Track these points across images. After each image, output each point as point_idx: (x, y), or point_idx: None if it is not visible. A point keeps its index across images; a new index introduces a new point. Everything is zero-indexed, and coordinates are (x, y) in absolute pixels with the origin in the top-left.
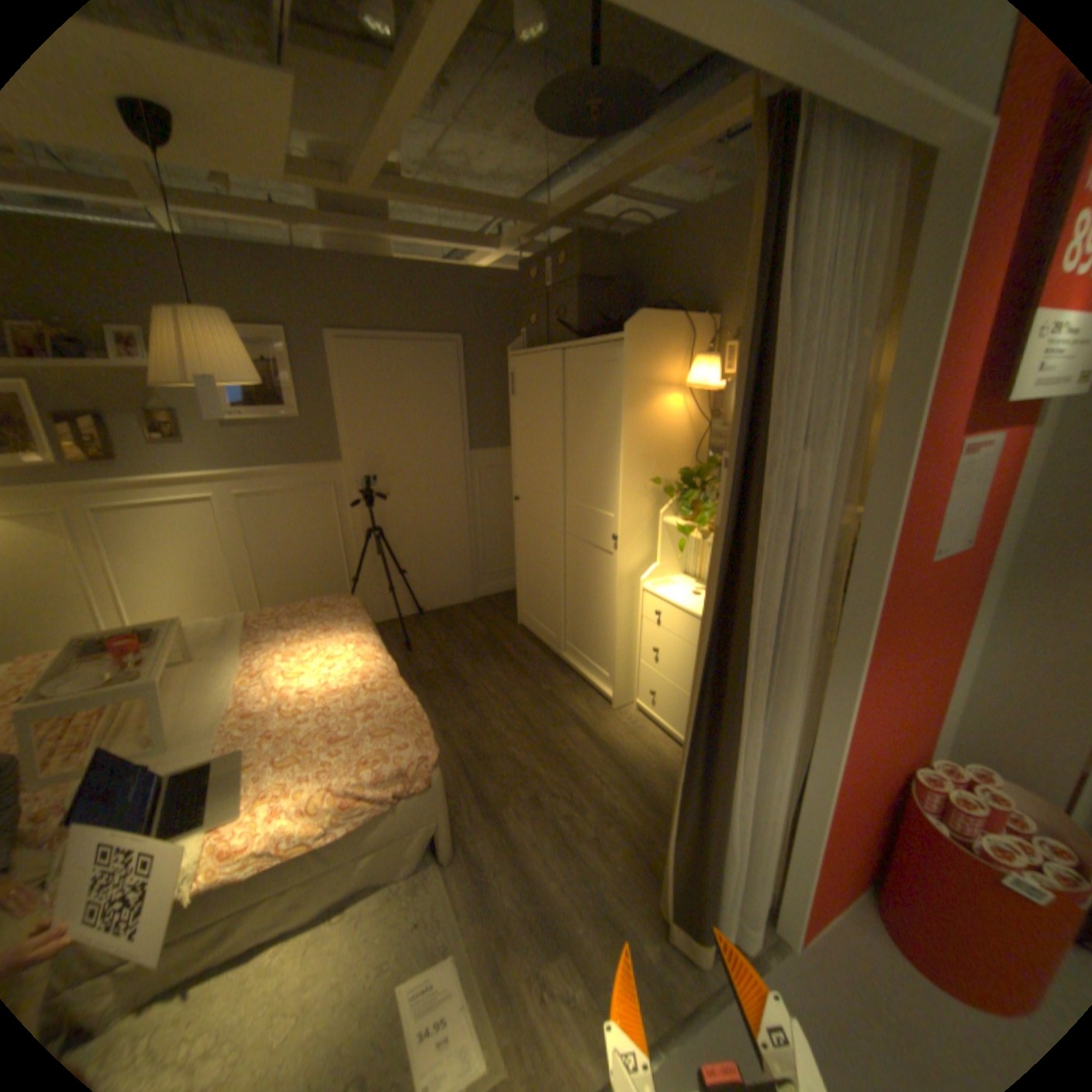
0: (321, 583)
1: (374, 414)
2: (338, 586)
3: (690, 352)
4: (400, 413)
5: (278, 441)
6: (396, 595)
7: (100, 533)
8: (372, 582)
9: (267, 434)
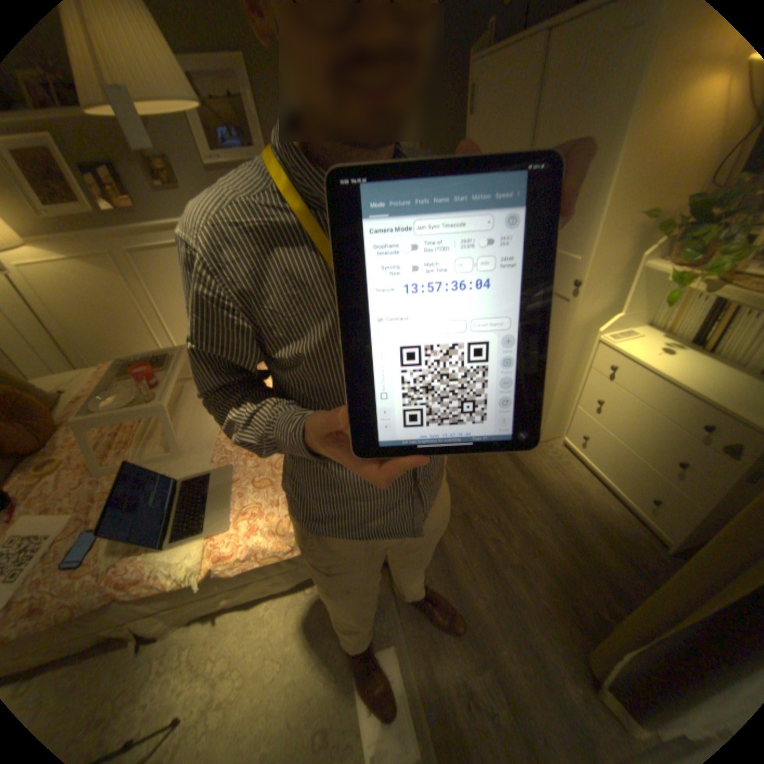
0: None
1: None
2: None
3: None
4: None
5: None
6: None
7: (136, 270)
8: None
9: None
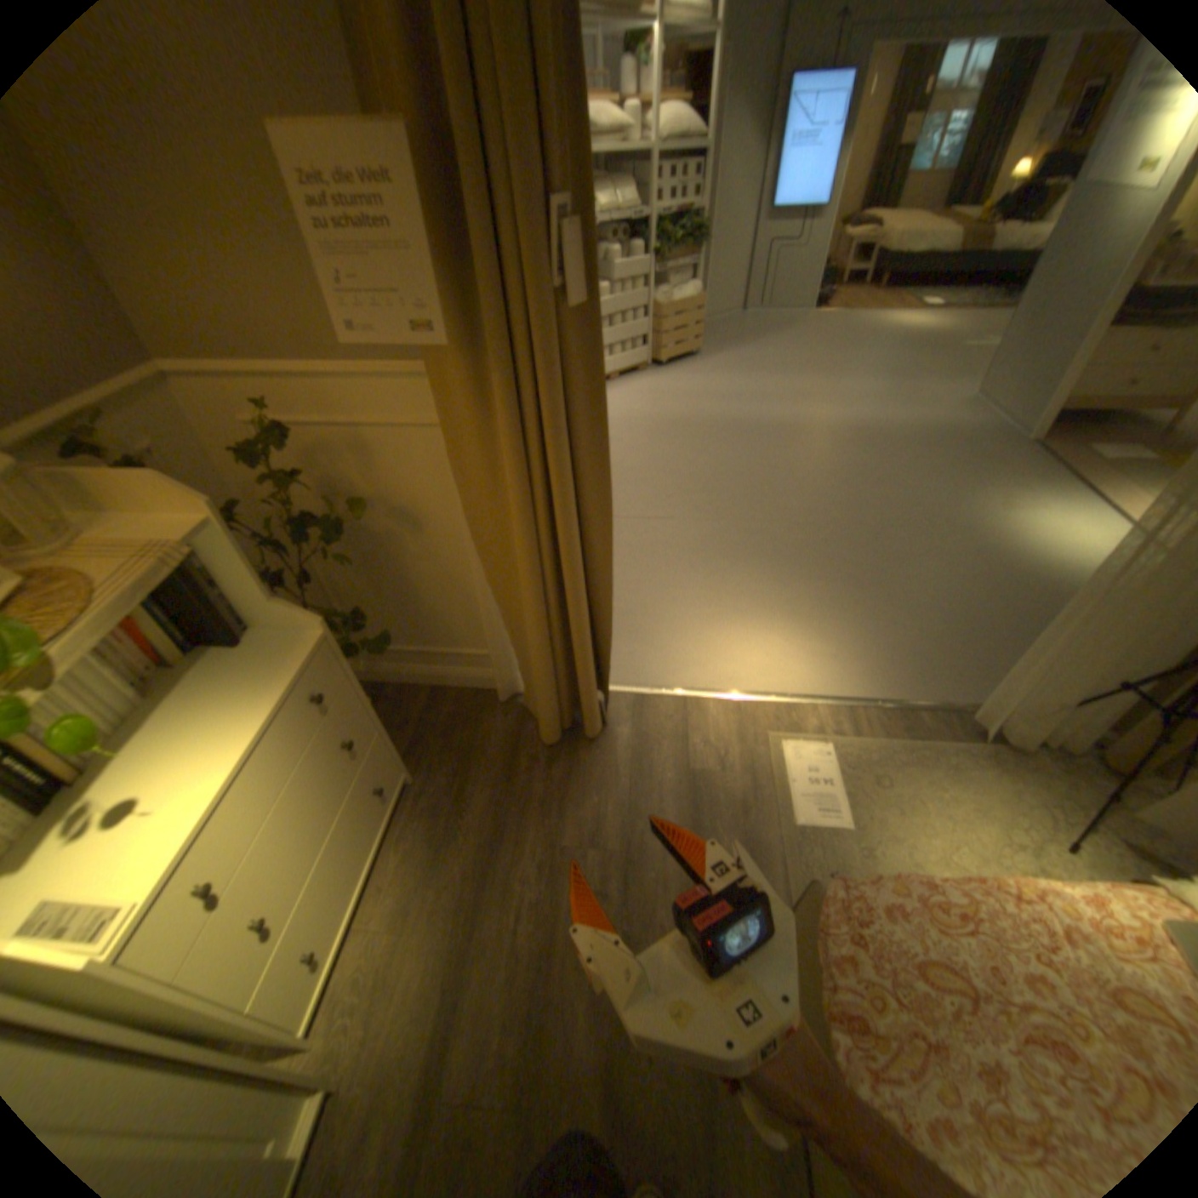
0: None
1: None
2: None
3: None
4: None
5: None
6: None
7: None
8: None
9: None
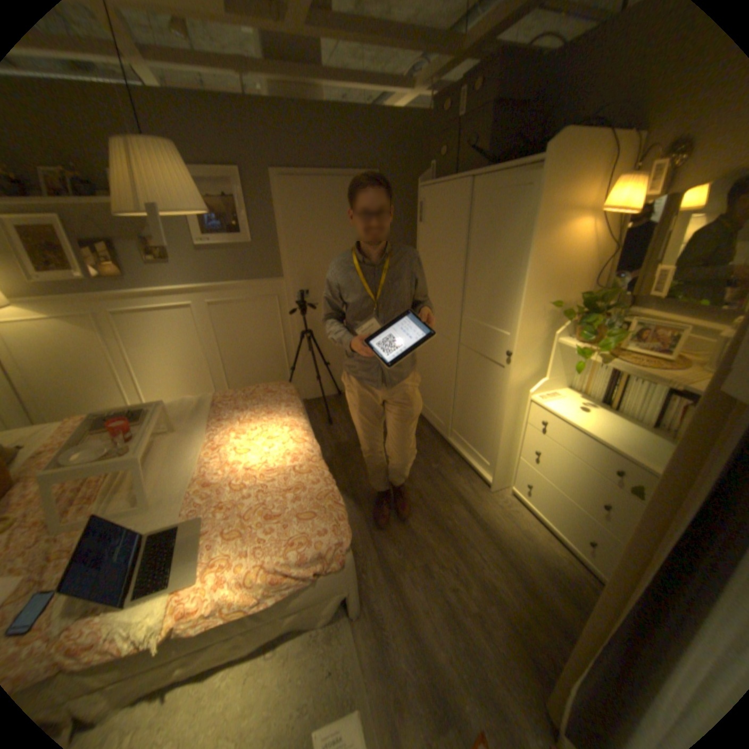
0: (269, 370)
1: (307, 240)
2: (280, 372)
3: (608, 174)
4: (327, 239)
5: (236, 262)
6: (322, 381)
7: (117, 330)
8: (304, 370)
9: (228, 256)
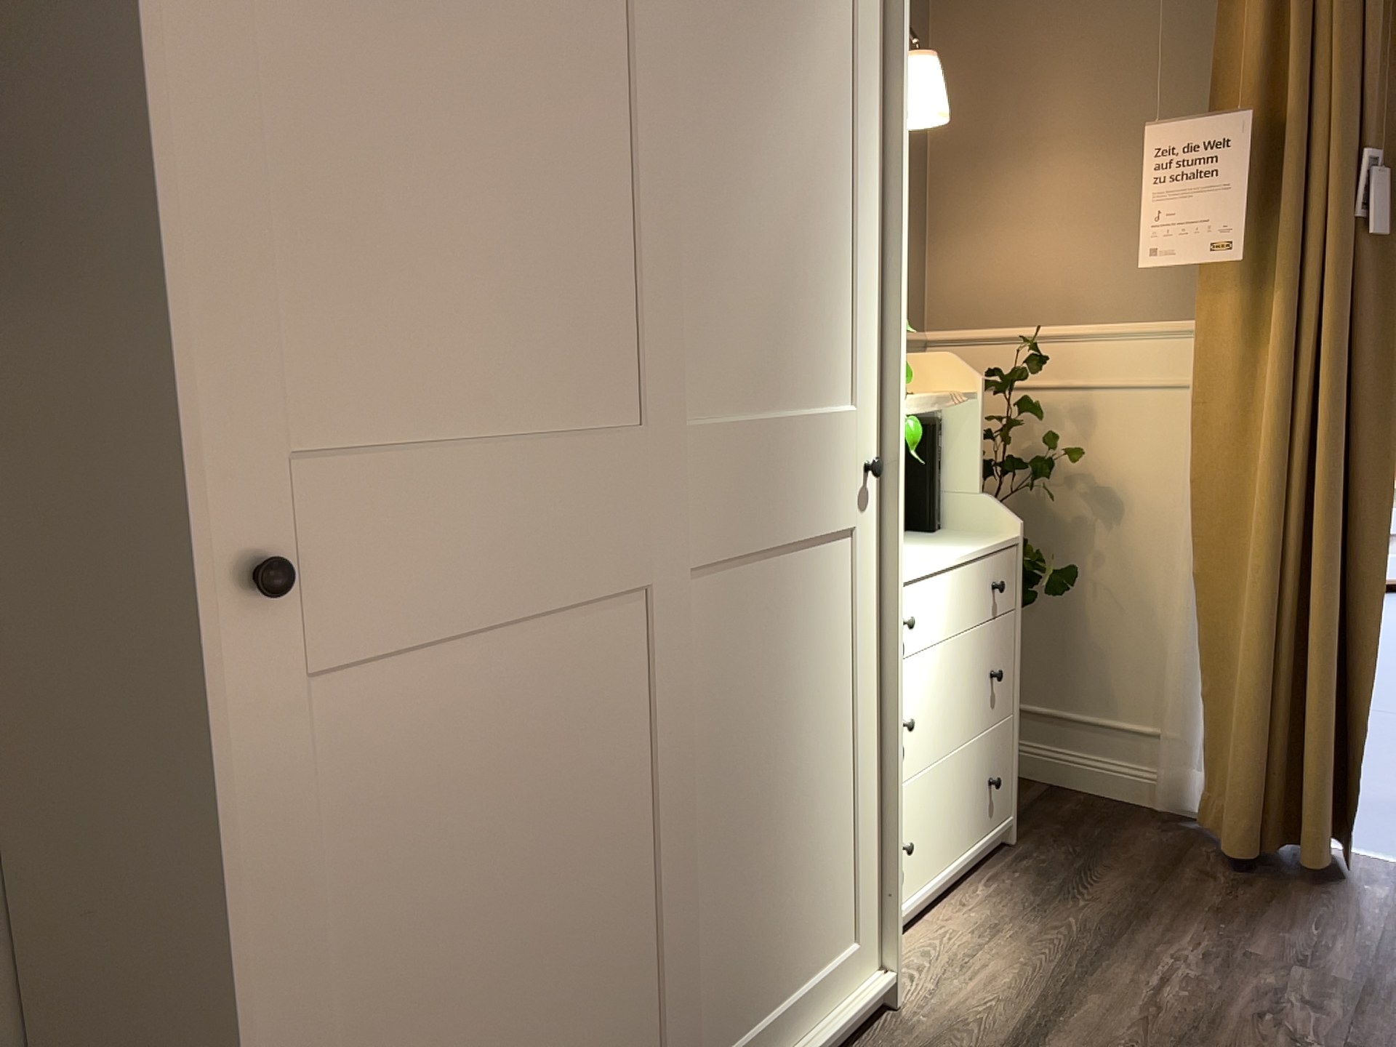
0: None
1: None
2: None
3: None
4: None
5: None
6: None
7: None
8: None
9: None
